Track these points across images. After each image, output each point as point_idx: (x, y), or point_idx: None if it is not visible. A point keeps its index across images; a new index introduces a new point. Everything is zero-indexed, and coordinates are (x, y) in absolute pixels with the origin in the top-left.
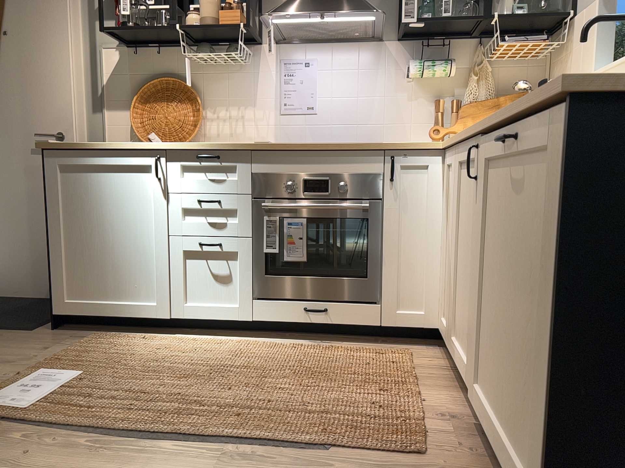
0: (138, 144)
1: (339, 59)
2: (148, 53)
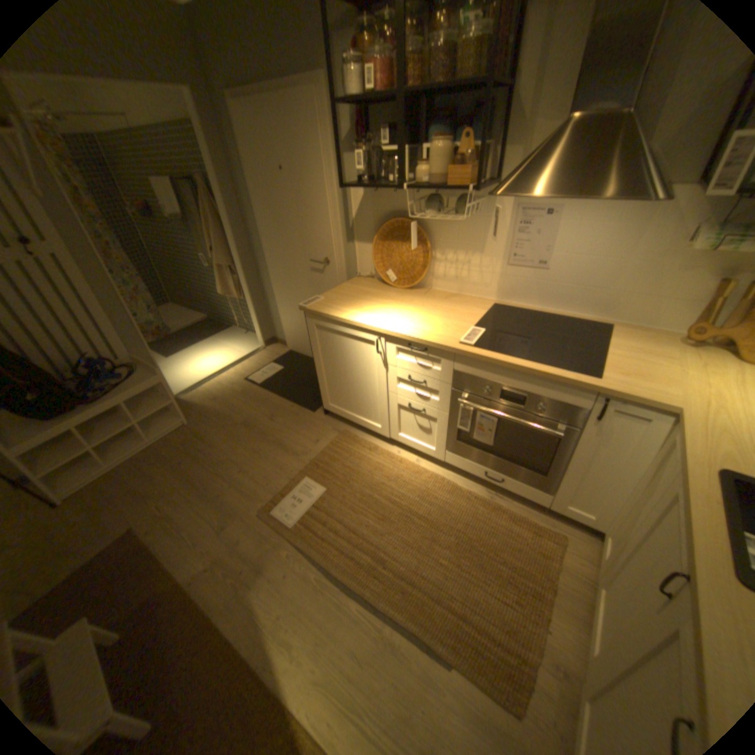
0: (365, 318)
1: (595, 205)
2: (387, 188)
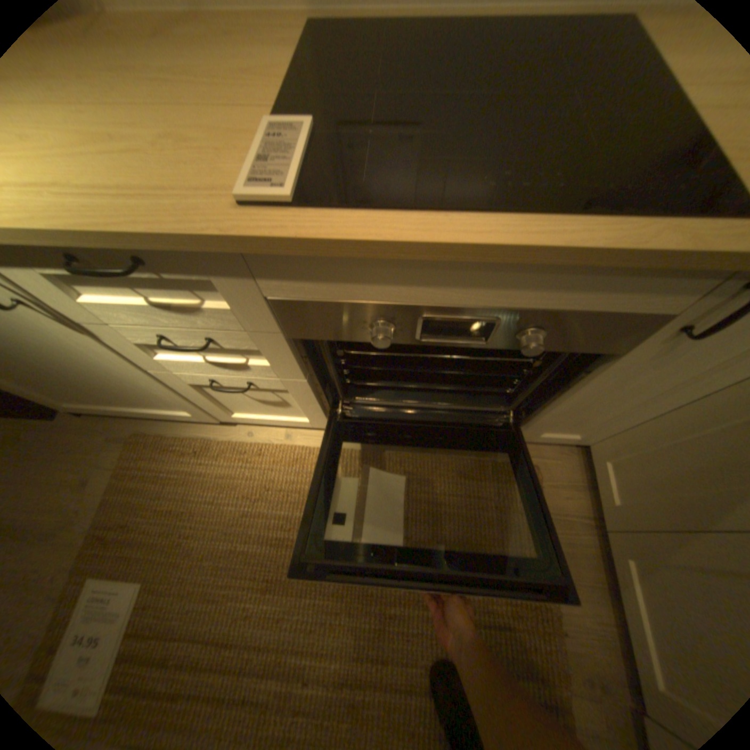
0: None
1: None
2: None
